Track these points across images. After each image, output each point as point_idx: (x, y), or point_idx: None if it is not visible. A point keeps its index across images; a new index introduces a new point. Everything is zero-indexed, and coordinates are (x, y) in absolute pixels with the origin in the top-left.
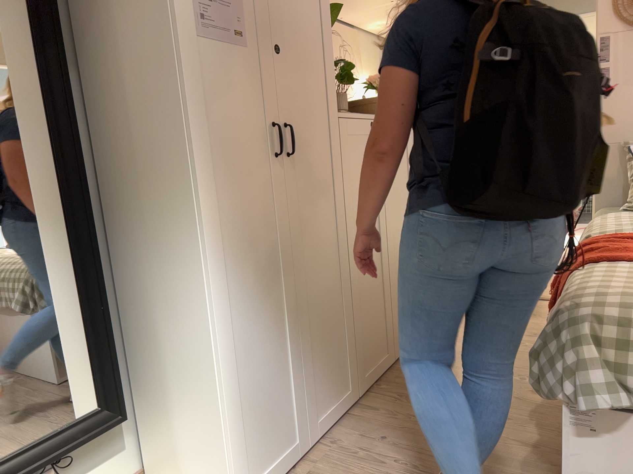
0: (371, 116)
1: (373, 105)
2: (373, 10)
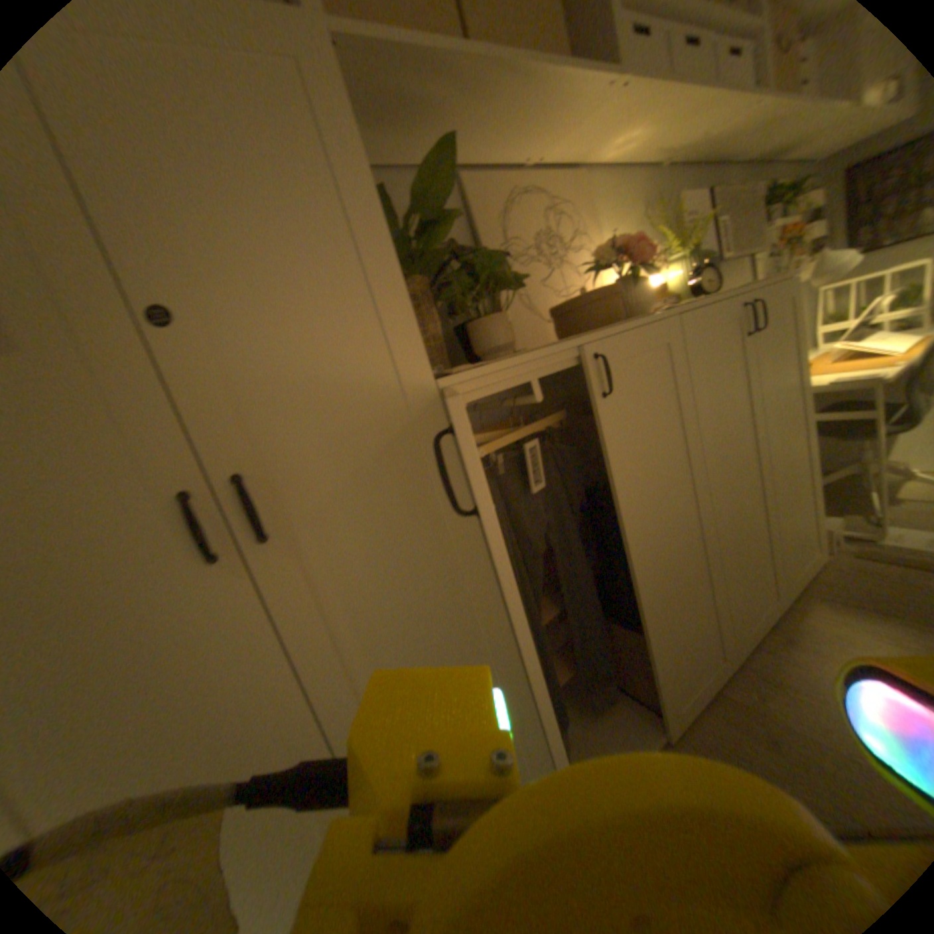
0: (567, 339)
1: (594, 304)
2: (582, 113)
